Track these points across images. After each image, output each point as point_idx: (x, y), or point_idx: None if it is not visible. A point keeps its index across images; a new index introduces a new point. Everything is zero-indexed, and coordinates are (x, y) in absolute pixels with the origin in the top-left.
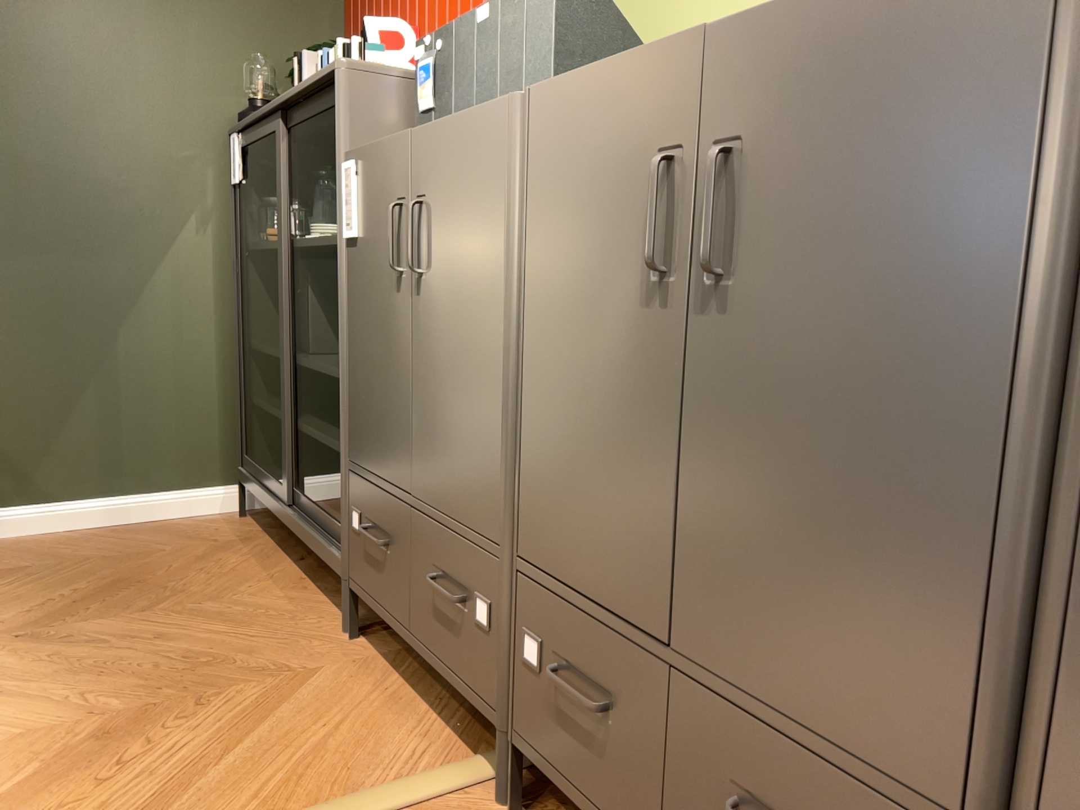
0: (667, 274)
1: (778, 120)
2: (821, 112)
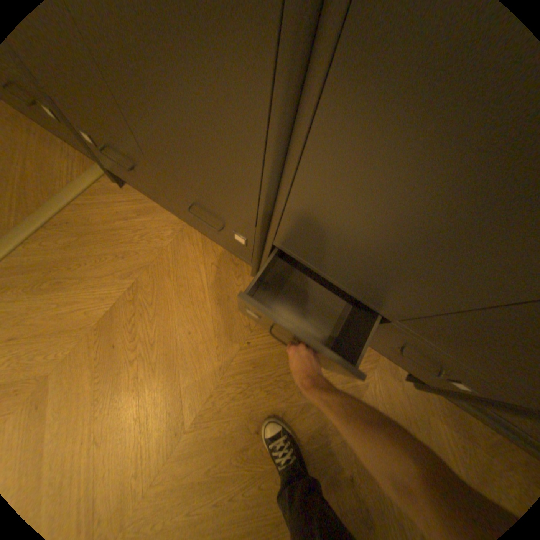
0: None
1: None
2: None
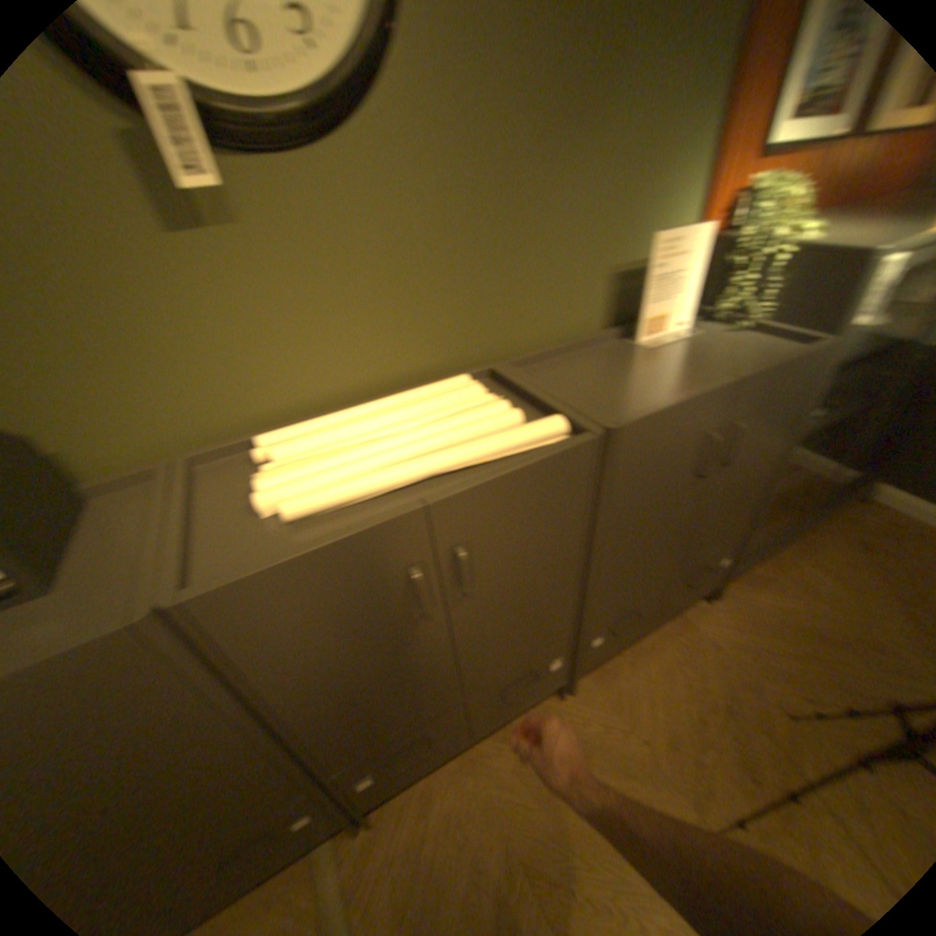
0: (429, 608)
1: (490, 526)
2: (513, 516)
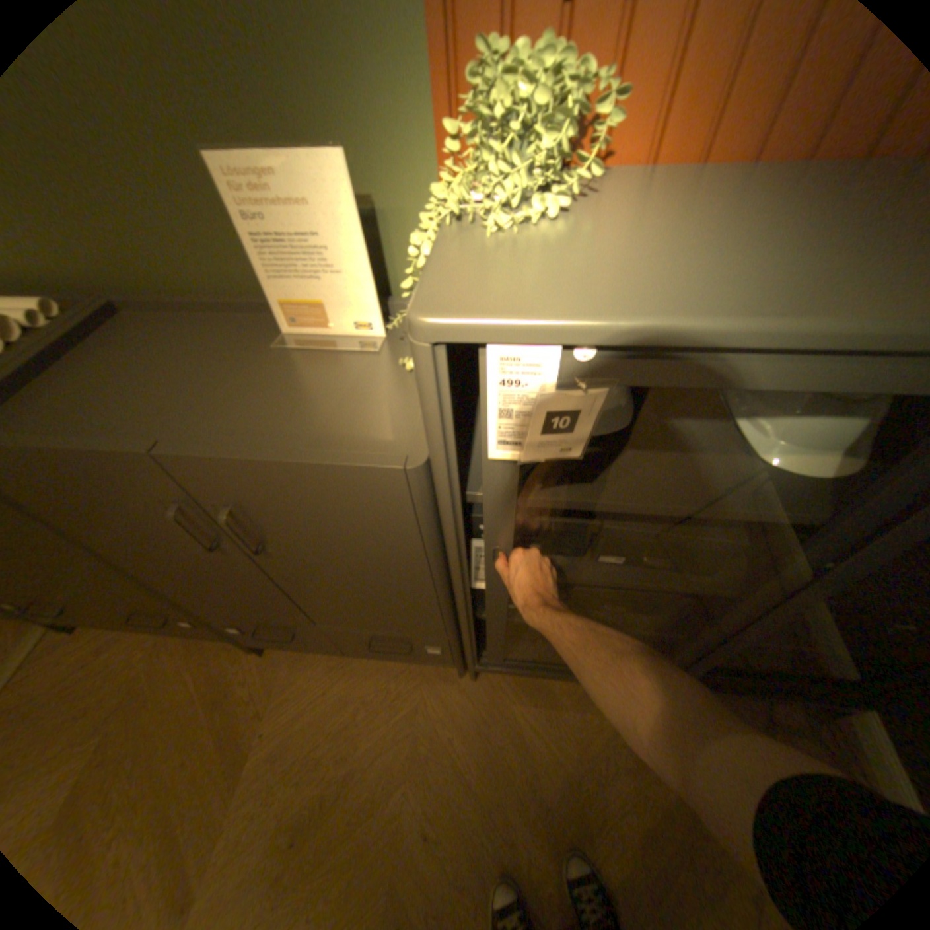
0: None
1: None
2: None
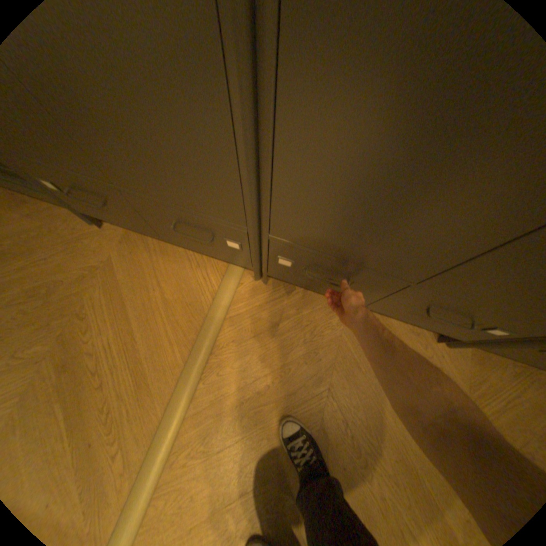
0: None
1: None
2: None
